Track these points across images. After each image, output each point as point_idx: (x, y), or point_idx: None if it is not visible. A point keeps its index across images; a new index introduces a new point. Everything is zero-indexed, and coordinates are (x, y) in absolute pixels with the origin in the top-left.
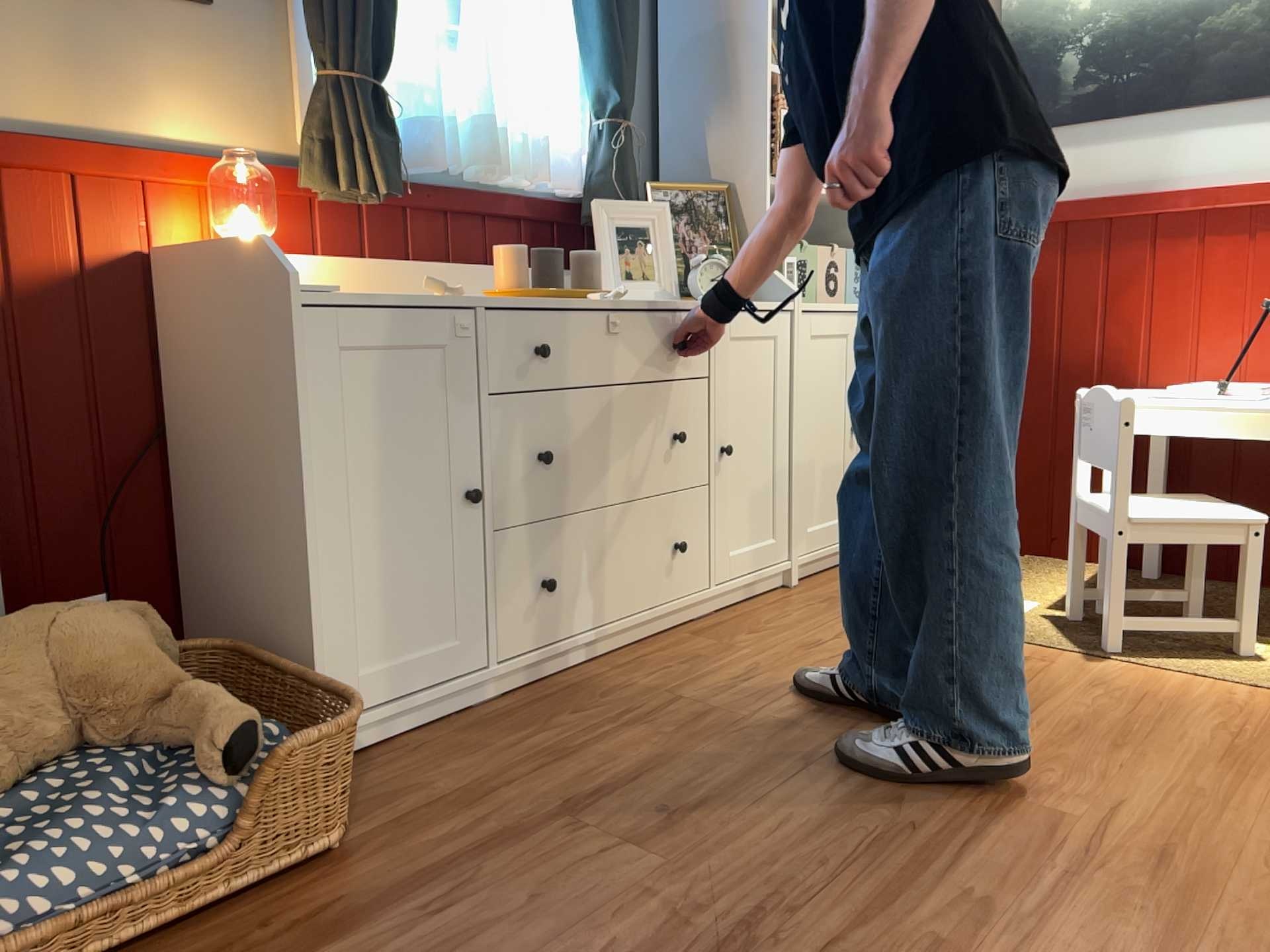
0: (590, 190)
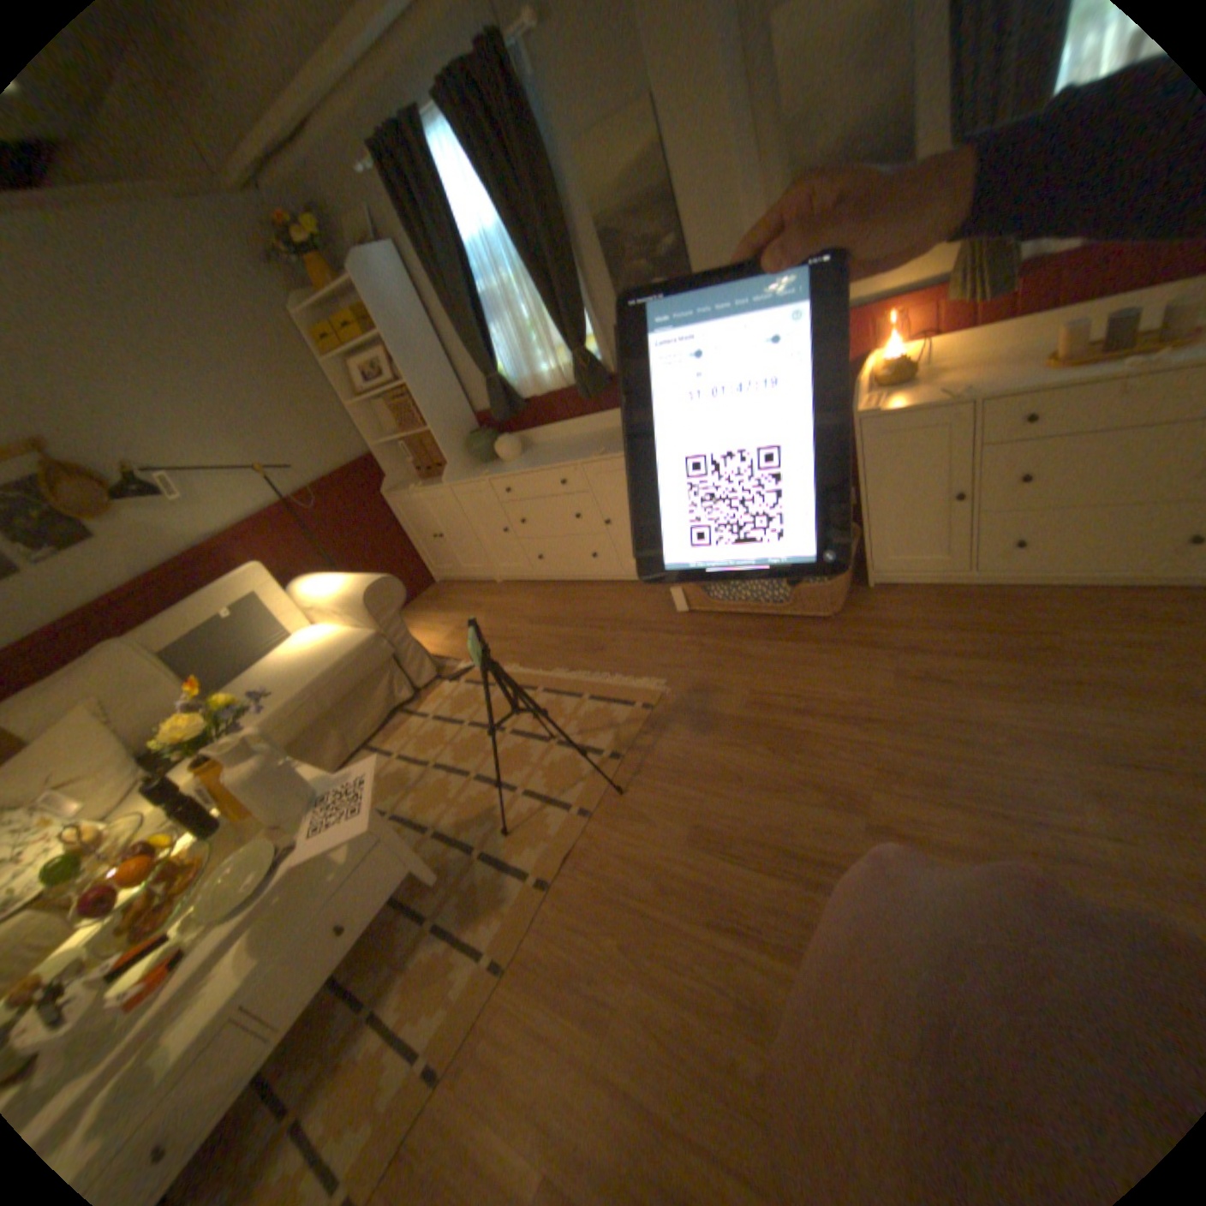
0: None
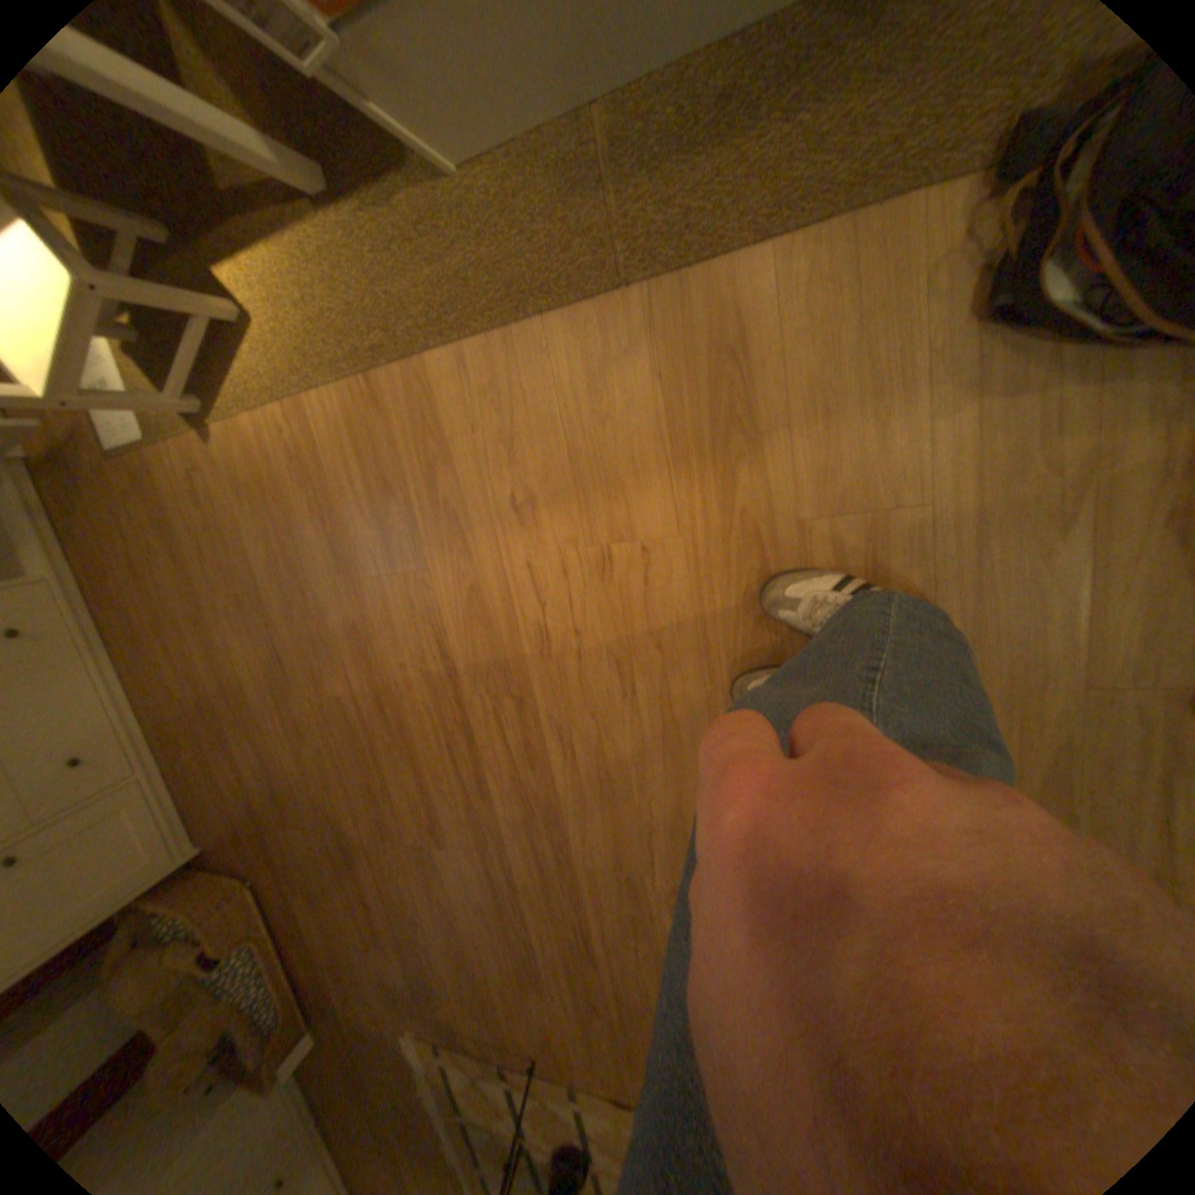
0: None
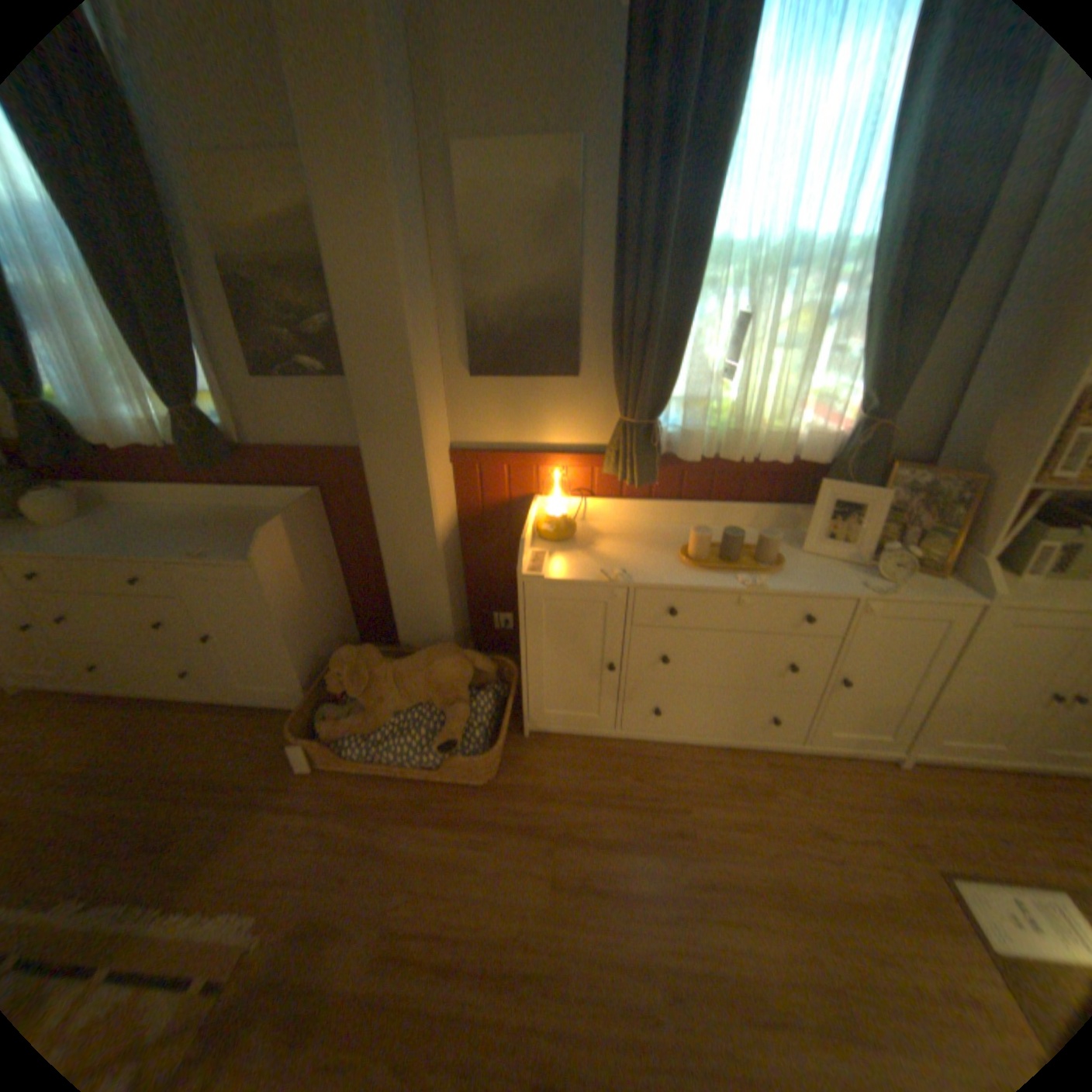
0: (839, 460)
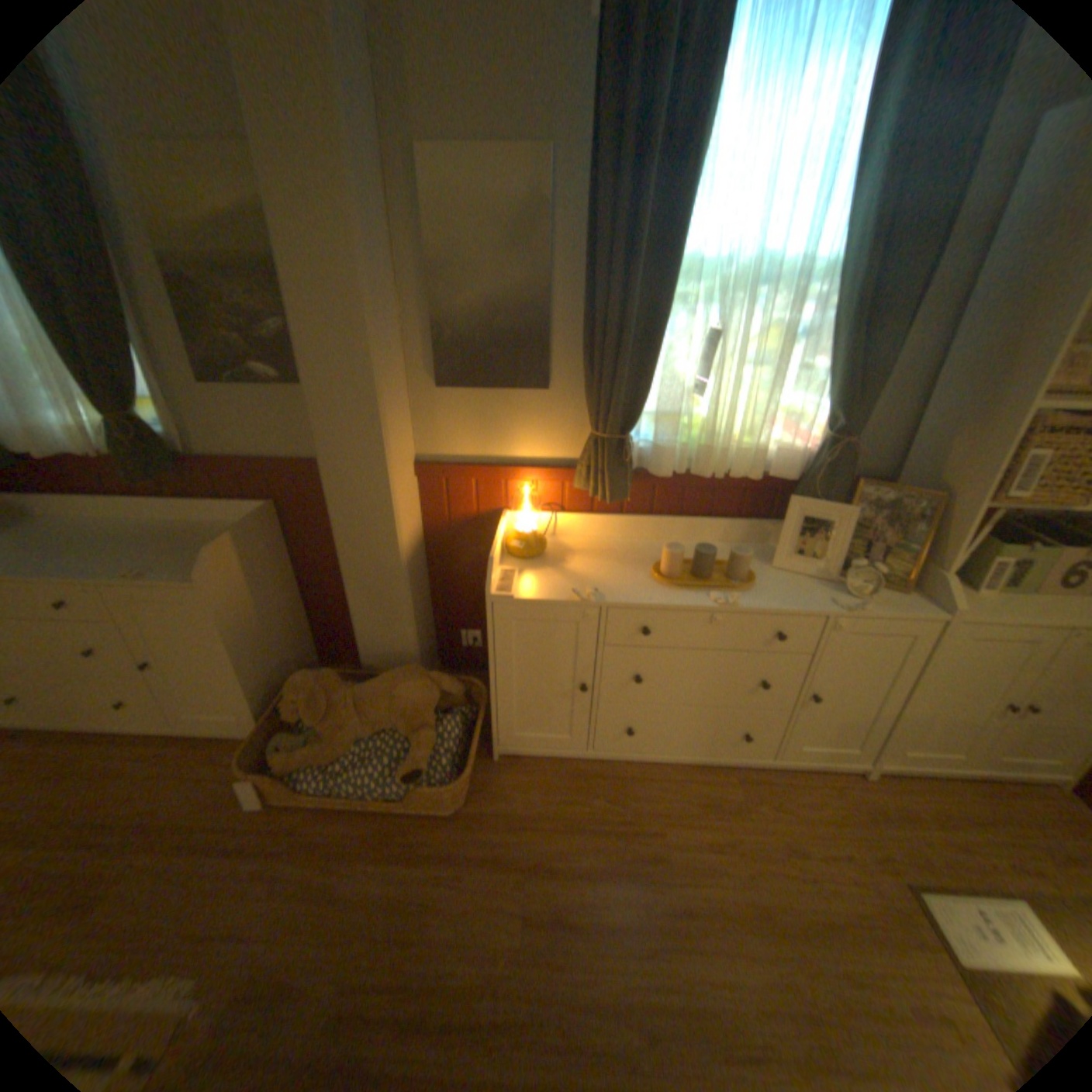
0: (806, 476)
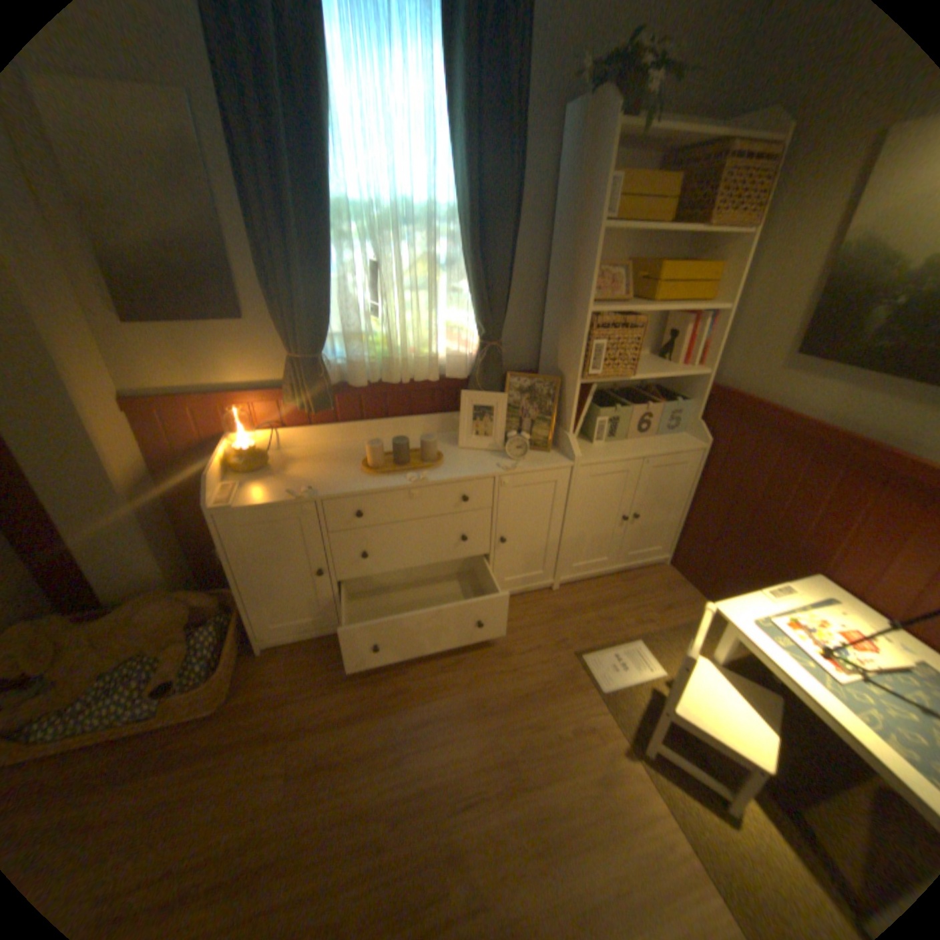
0: (472, 375)
